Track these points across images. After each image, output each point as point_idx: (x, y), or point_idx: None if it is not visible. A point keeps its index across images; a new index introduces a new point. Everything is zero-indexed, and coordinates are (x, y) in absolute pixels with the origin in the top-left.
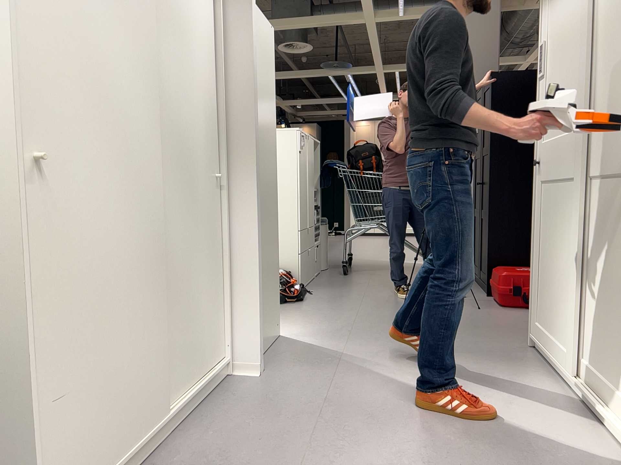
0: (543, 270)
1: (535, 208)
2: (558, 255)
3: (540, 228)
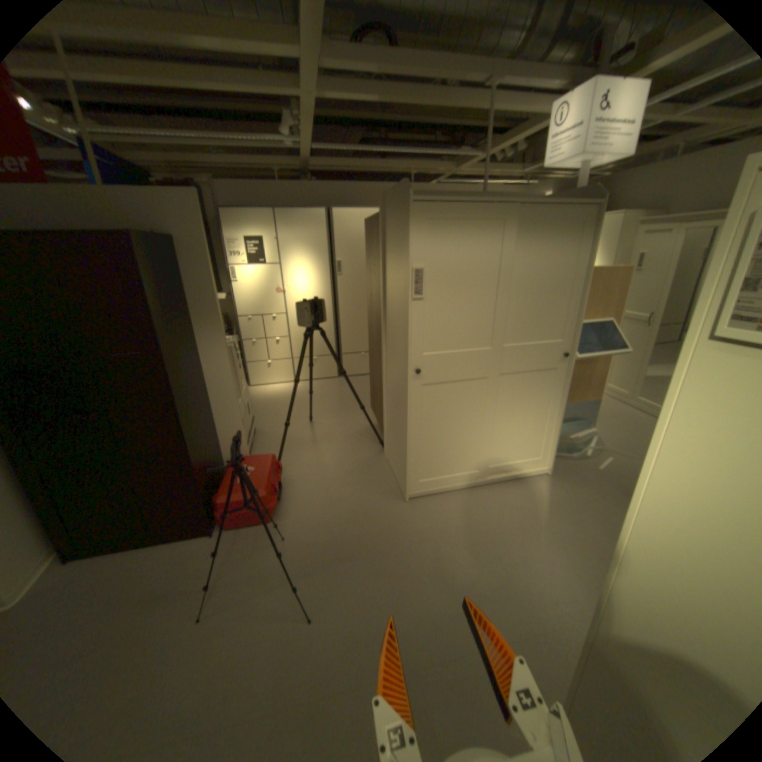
0: (436, 443)
1: (417, 405)
2: (464, 426)
3: (427, 418)
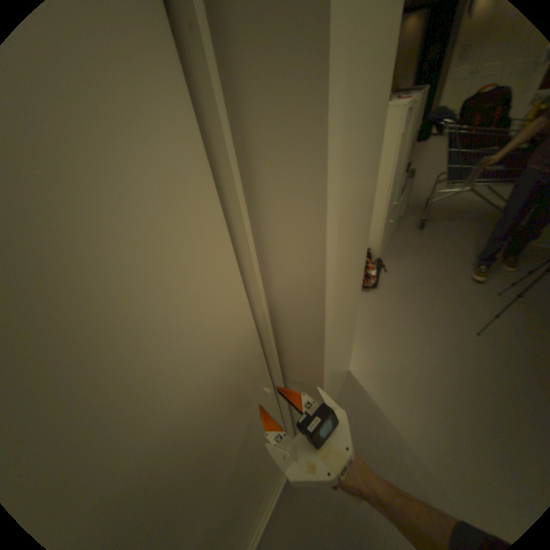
0: None
1: None
2: None
3: None
